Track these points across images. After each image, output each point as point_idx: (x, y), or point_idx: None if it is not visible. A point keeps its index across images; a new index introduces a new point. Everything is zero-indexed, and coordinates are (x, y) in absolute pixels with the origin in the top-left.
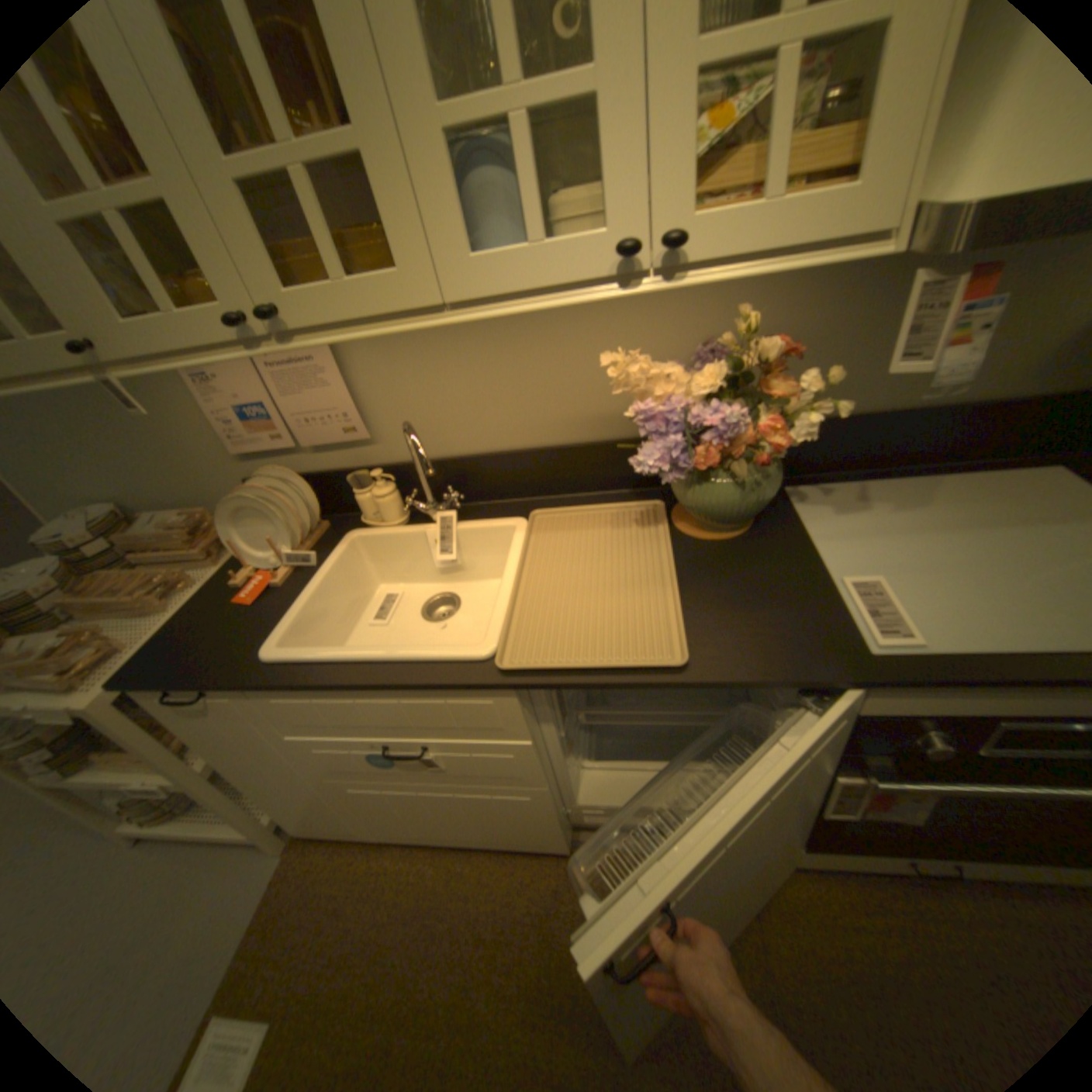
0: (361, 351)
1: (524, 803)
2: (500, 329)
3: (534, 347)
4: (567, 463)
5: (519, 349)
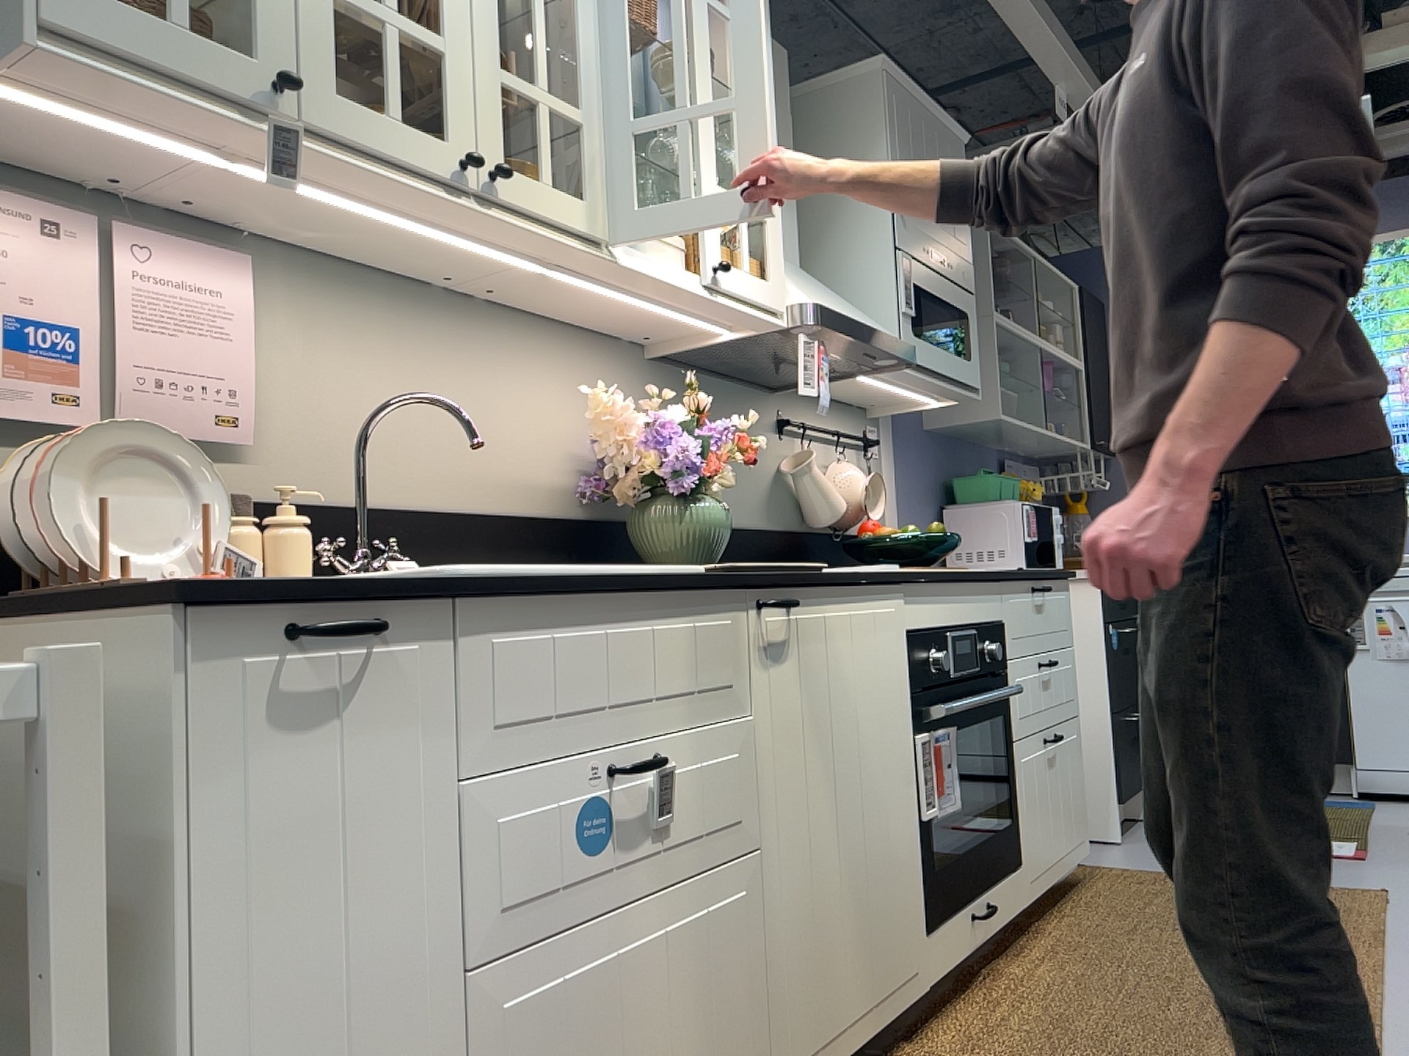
0: (277, 317)
1: (738, 910)
2: (446, 353)
3: (475, 384)
4: (498, 538)
5: (461, 382)
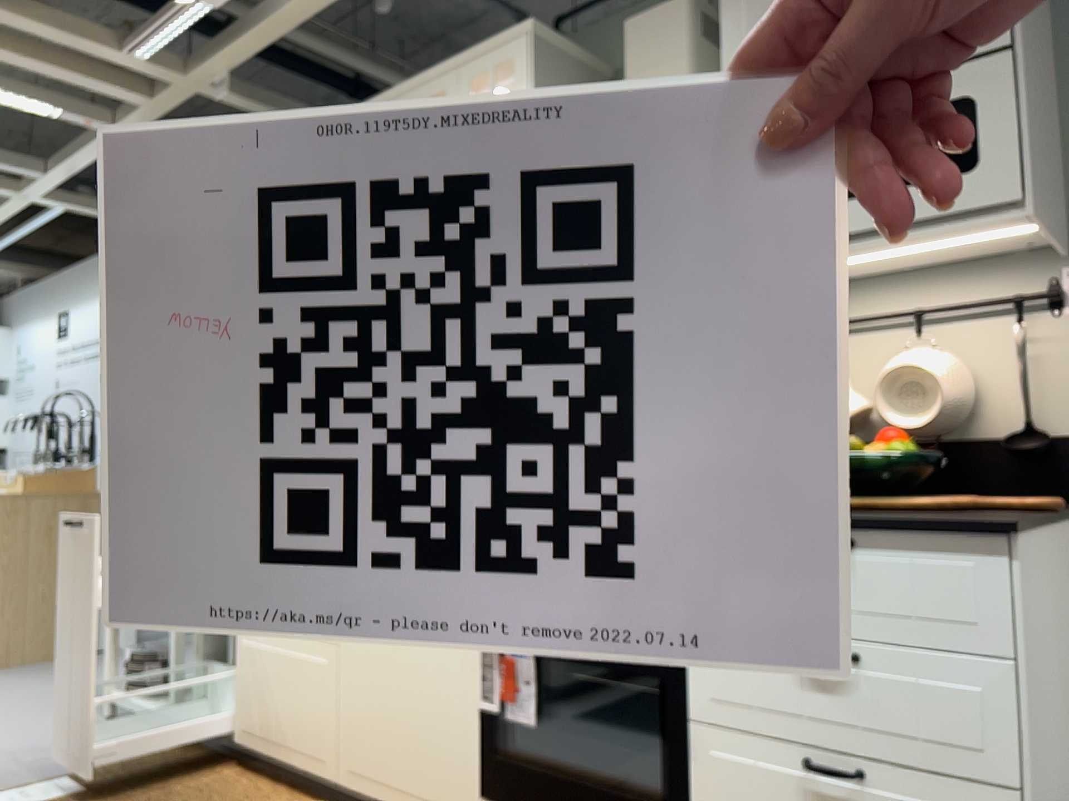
0: None
1: (322, 667)
2: None
3: None
4: None
5: None
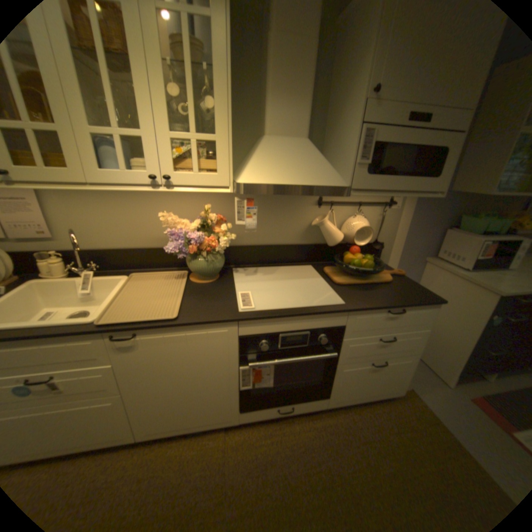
0: (53, 199)
1: (107, 408)
2: (122, 200)
3: (136, 208)
4: (150, 255)
5: (130, 208)
